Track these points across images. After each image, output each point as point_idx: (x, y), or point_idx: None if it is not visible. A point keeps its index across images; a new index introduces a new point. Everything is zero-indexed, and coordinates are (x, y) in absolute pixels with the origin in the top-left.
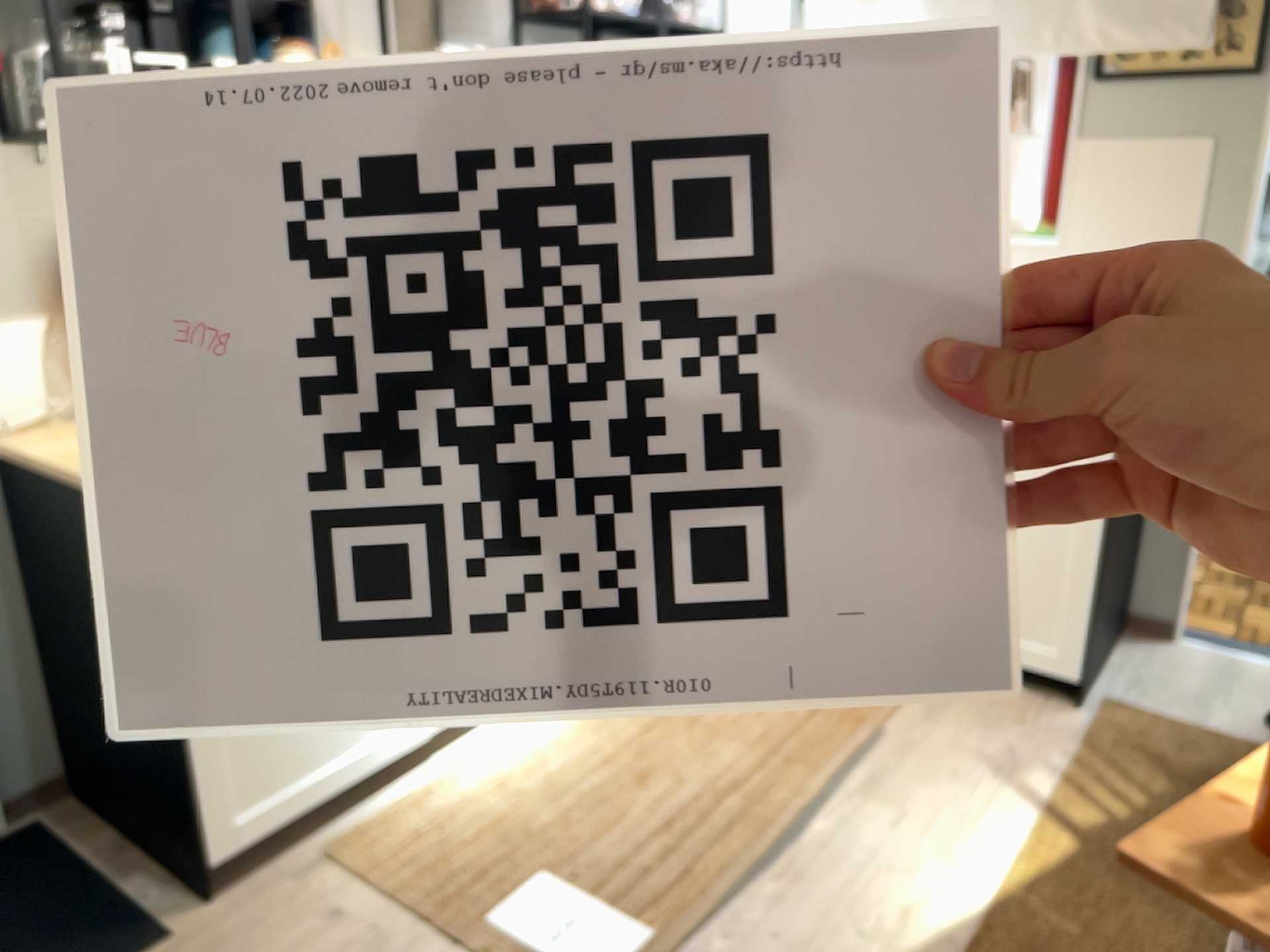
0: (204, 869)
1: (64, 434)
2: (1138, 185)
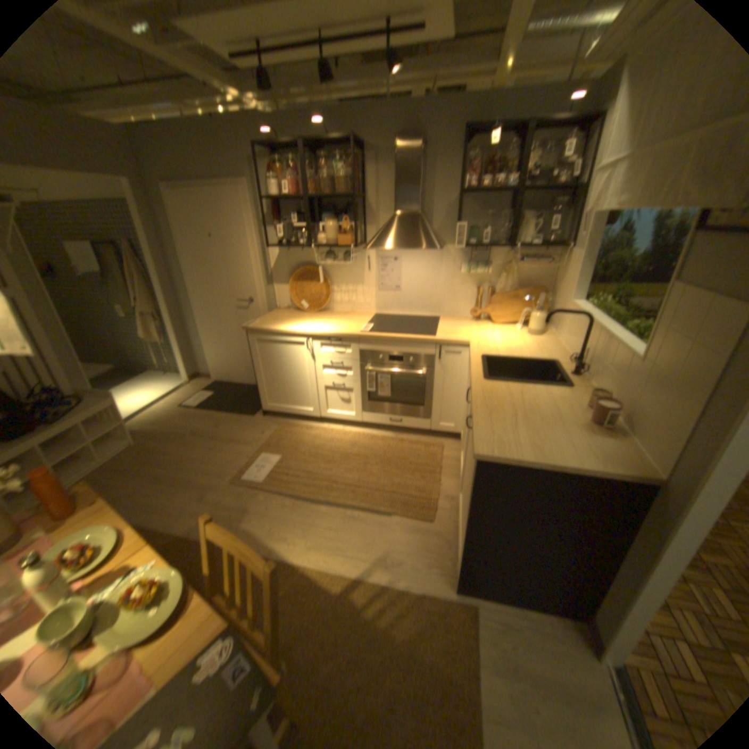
0: (262, 407)
1: (284, 310)
2: (690, 336)
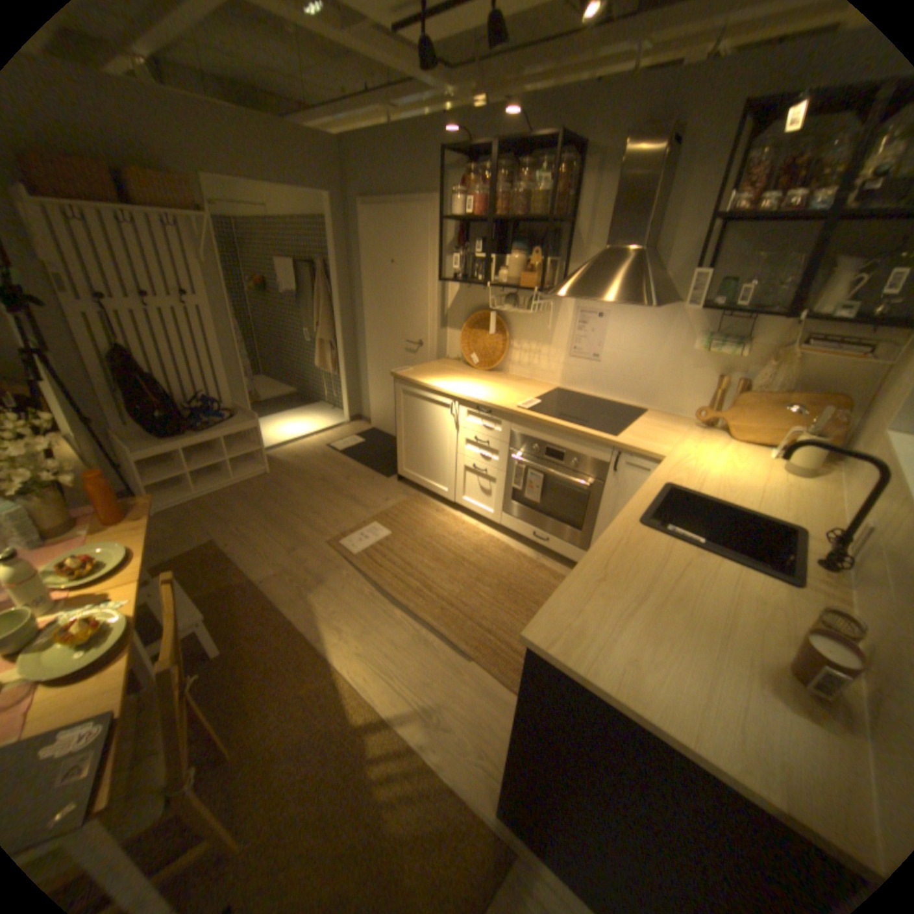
0: (398, 472)
1: (450, 363)
2: None
